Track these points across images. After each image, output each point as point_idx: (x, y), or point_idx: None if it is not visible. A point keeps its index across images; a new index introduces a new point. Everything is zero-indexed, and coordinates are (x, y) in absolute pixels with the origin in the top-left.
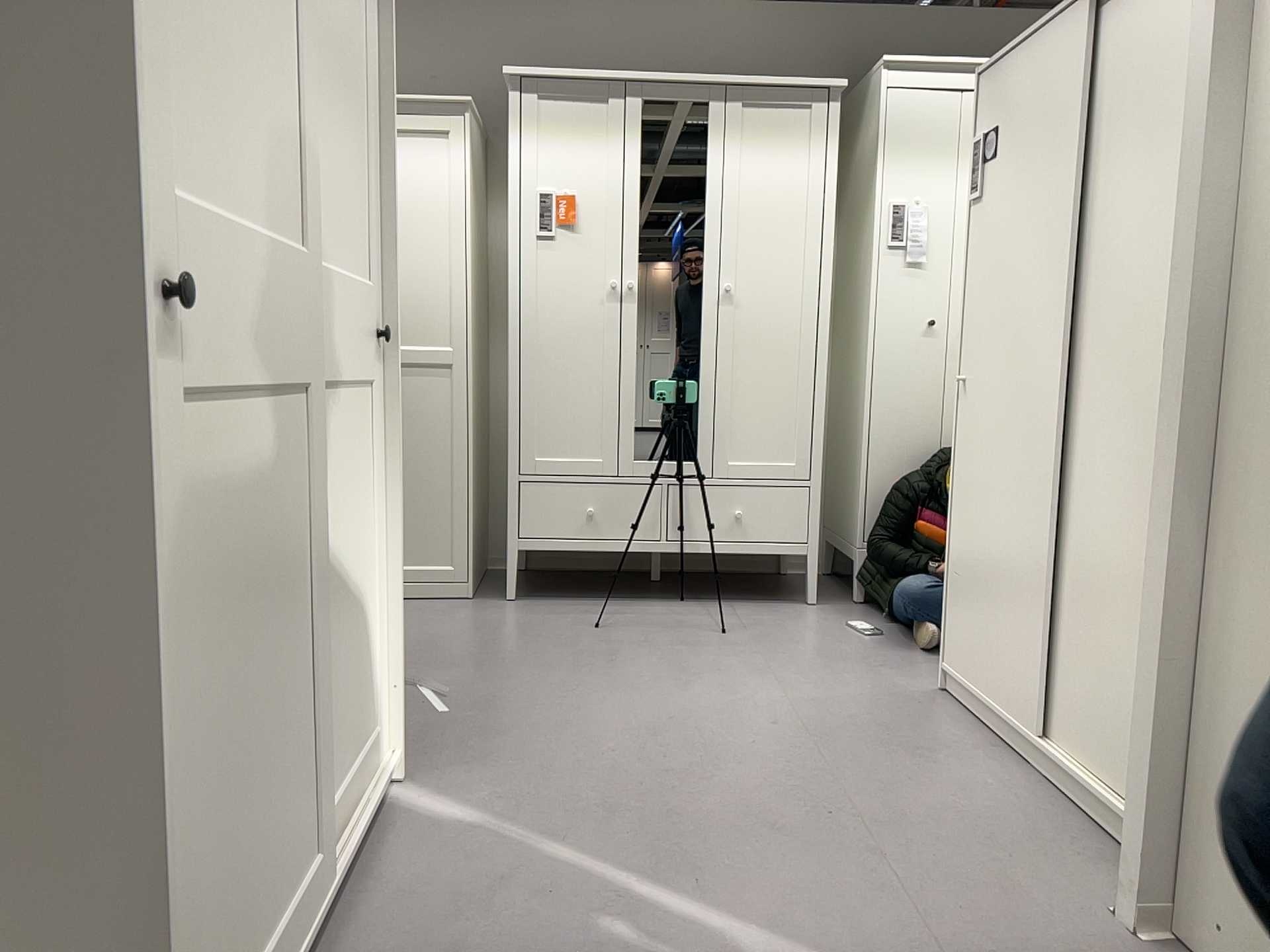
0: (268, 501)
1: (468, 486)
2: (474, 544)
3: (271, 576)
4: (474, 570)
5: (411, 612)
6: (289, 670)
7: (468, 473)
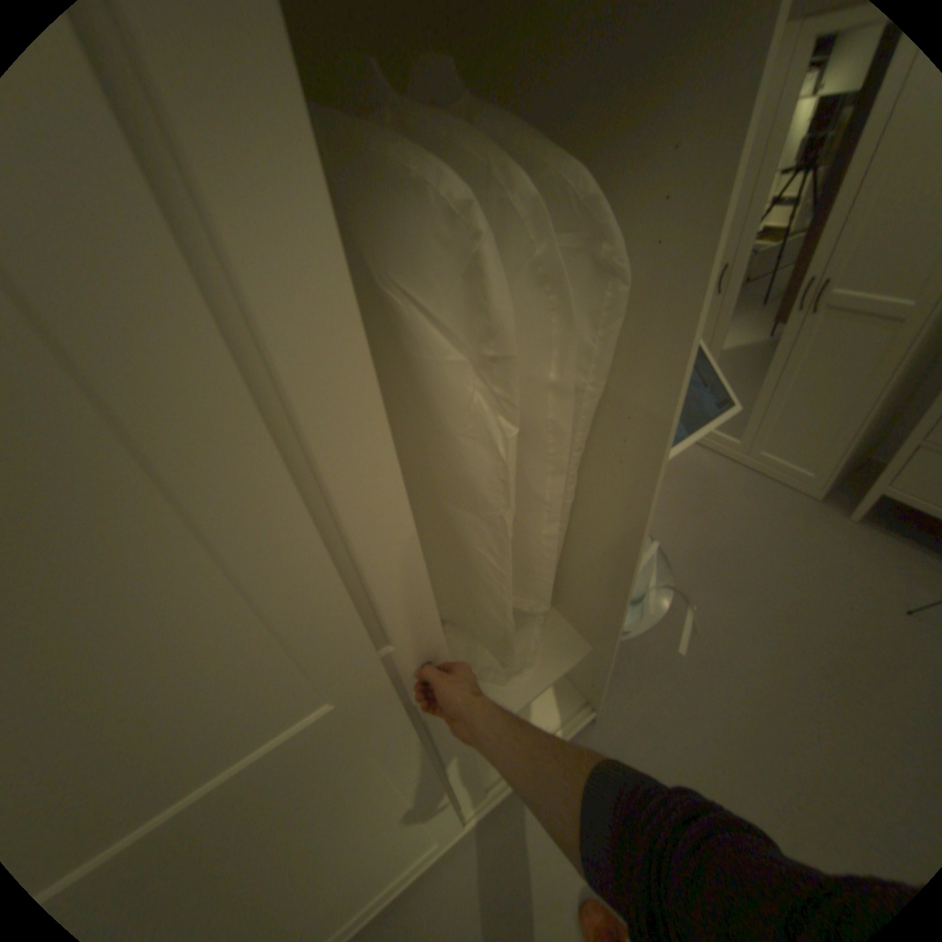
0: (313, 834)
1: (863, 426)
2: (848, 463)
3: (332, 845)
4: (838, 479)
5: (760, 496)
6: (383, 836)
7: (869, 416)
